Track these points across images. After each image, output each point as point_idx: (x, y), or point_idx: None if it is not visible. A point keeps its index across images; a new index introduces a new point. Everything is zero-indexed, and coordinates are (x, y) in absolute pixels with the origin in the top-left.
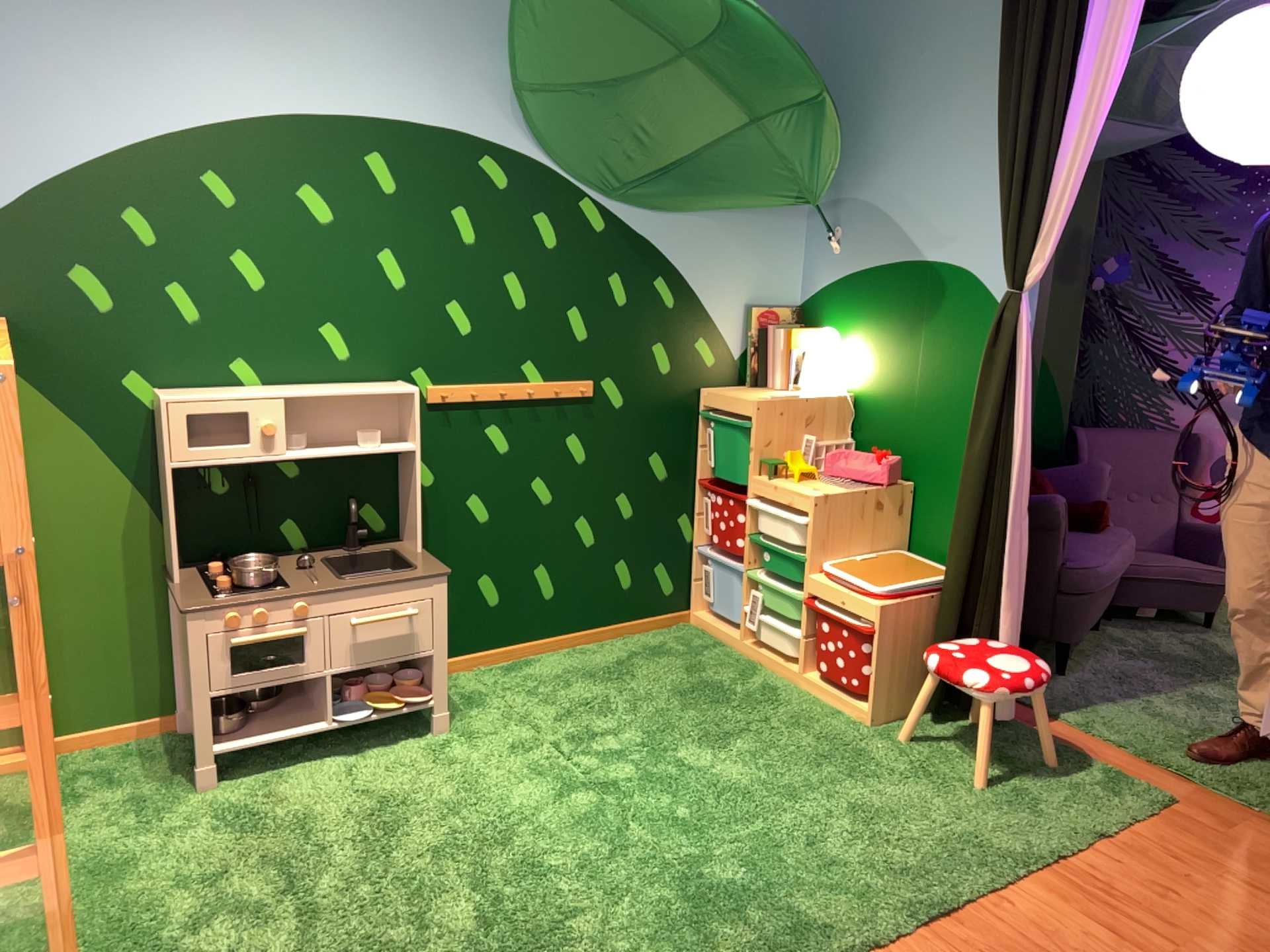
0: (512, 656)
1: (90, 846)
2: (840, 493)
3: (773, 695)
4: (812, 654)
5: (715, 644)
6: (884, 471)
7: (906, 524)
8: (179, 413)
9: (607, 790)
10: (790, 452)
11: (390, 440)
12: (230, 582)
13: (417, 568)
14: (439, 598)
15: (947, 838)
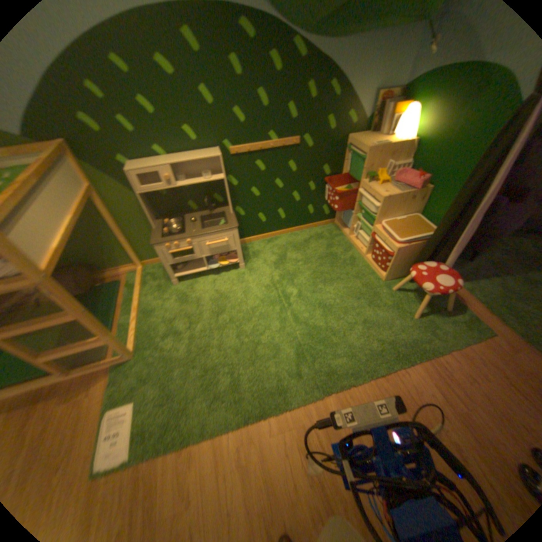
0: (271, 237)
1: (141, 305)
2: (398, 195)
3: (353, 264)
4: (372, 251)
5: (340, 236)
6: (423, 184)
7: (427, 204)
8: (130, 174)
9: (285, 304)
10: (383, 169)
11: (216, 172)
12: (165, 231)
13: (227, 224)
14: (234, 235)
15: (396, 347)
